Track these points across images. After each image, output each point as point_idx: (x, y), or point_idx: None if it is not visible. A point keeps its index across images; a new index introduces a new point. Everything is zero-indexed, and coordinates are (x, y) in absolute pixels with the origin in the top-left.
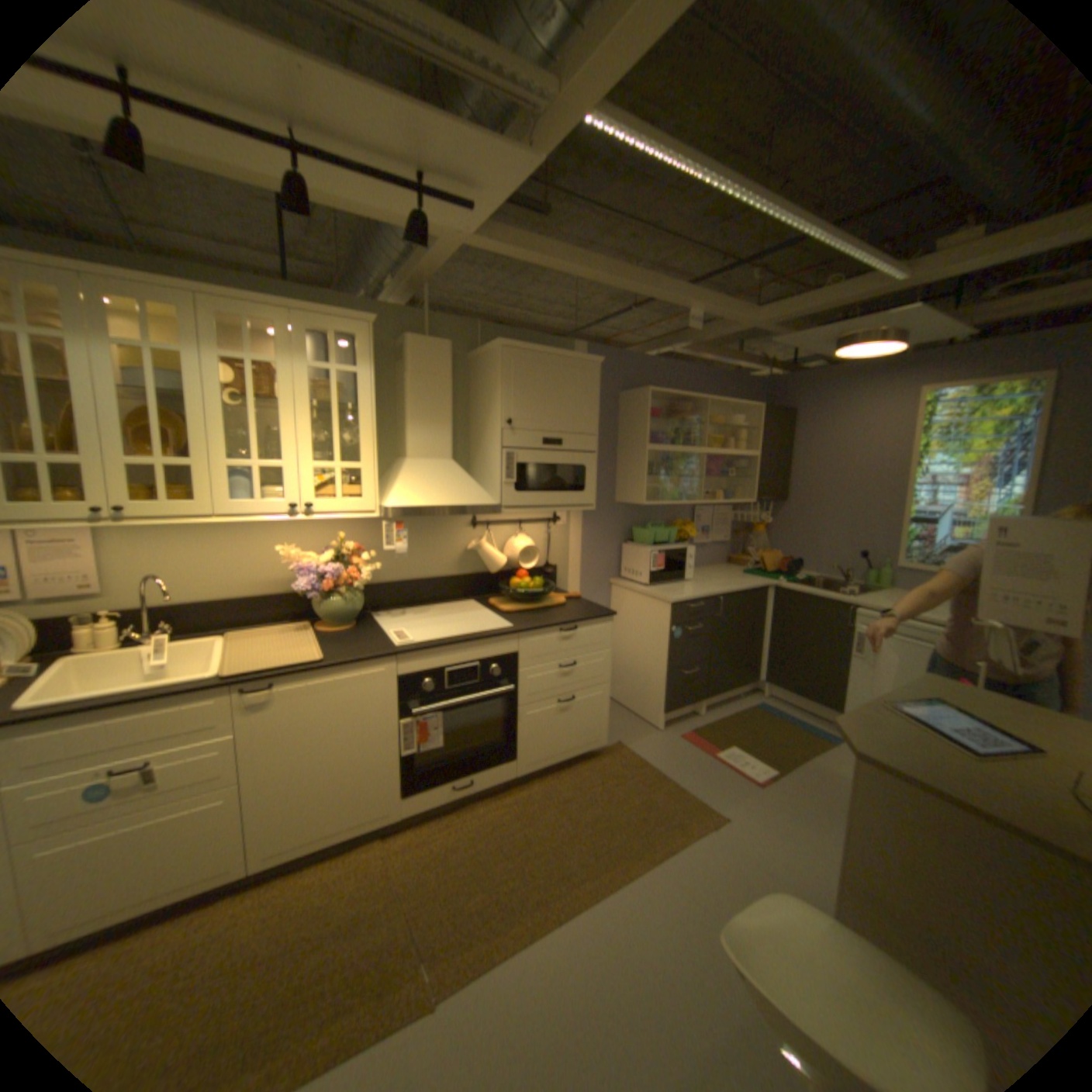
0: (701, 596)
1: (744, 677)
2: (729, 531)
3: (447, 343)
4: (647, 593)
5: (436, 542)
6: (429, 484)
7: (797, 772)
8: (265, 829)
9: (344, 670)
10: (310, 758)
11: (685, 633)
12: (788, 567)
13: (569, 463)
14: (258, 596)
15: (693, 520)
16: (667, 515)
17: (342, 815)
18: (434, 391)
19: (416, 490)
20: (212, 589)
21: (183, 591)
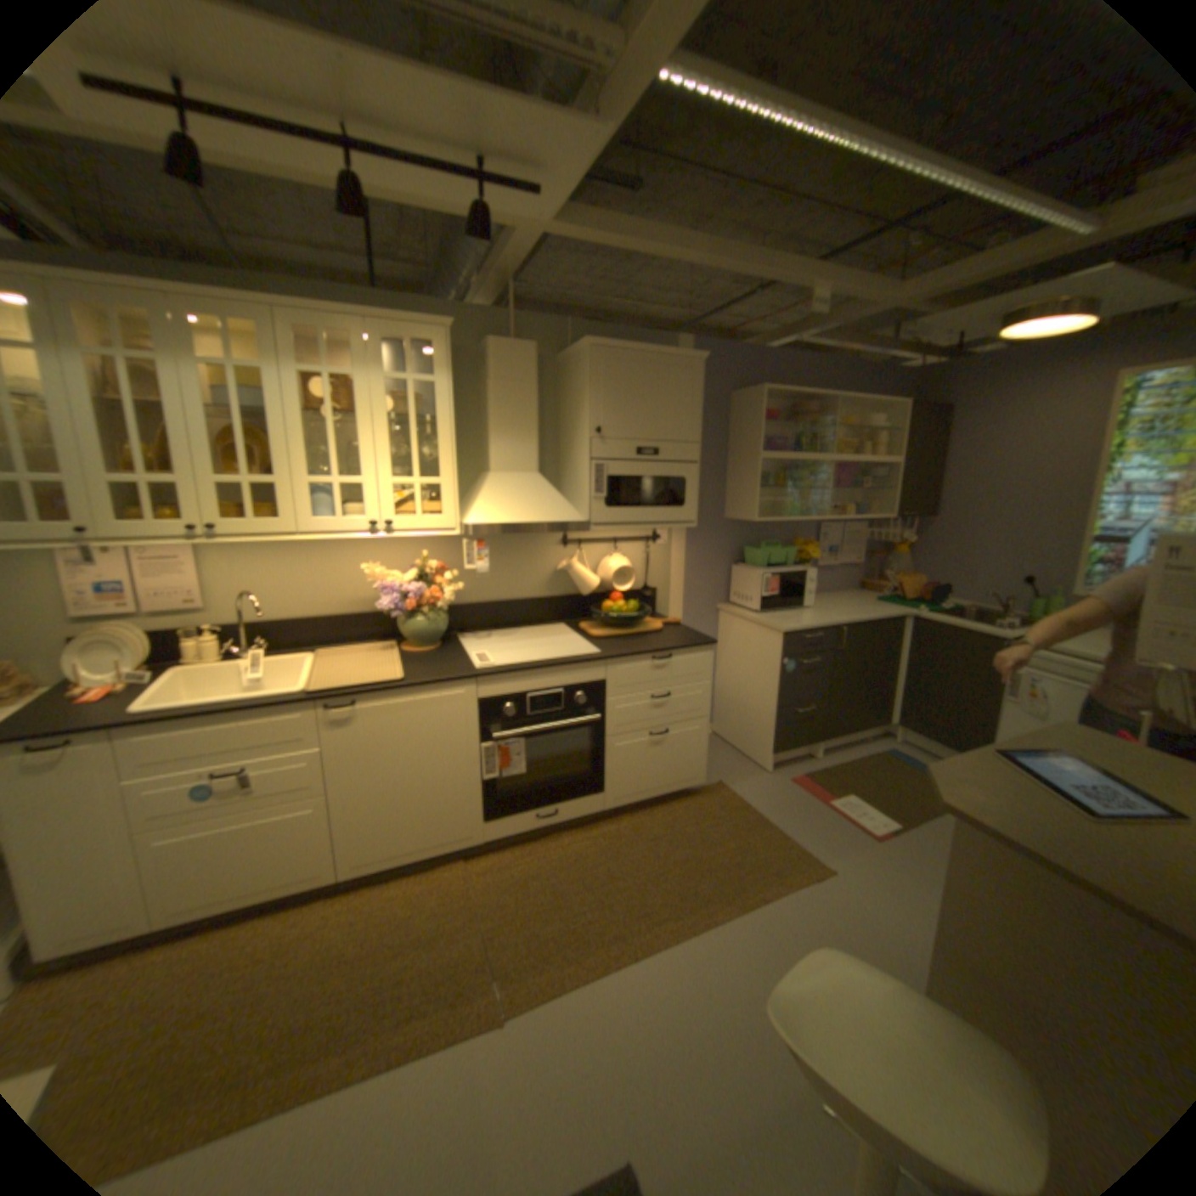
0: (819, 626)
1: (872, 719)
2: (863, 551)
3: (531, 346)
4: (757, 620)
5: (523, 563)
6: (512, 500)
7: (925, 828)
8: (351, 842)
9: (423, 691)
10: (393, 777)
11: (800, 667)
12: (934, 594)
13: (666, 476)
14: (346, 615)
15: (818, 539)
16: (786, 533)
17: (425, 834)
18: (517, 399)
19: (498, 506)
20: (302, 607)
21: (276, 609)
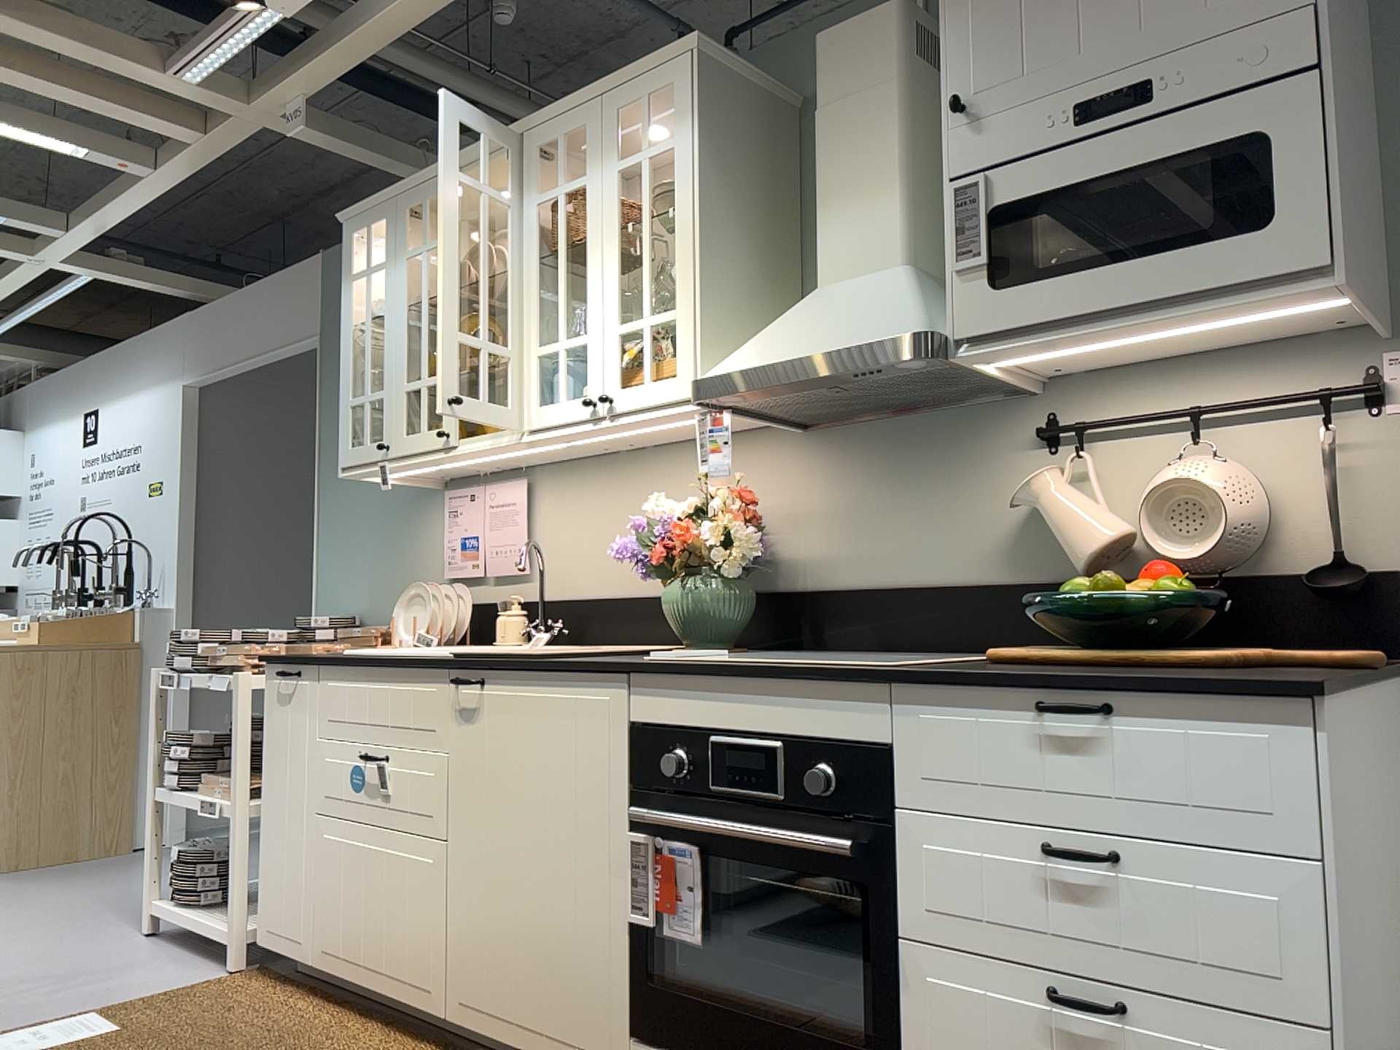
0: None
1: None
2: None
3: (886, 12)
4: None
5: (949, 494)
6: (804, 324)
7: None
8: (463, 946)
9: (556, 682)
10: (513, 842)
11: None
12: None
13: (1183, 148)
14: (659, 597)
15: None
16: None
17: (545, 997)
18: (860, 126)
19: (770, 340)
20: (616, 579)
21: (590, 580)
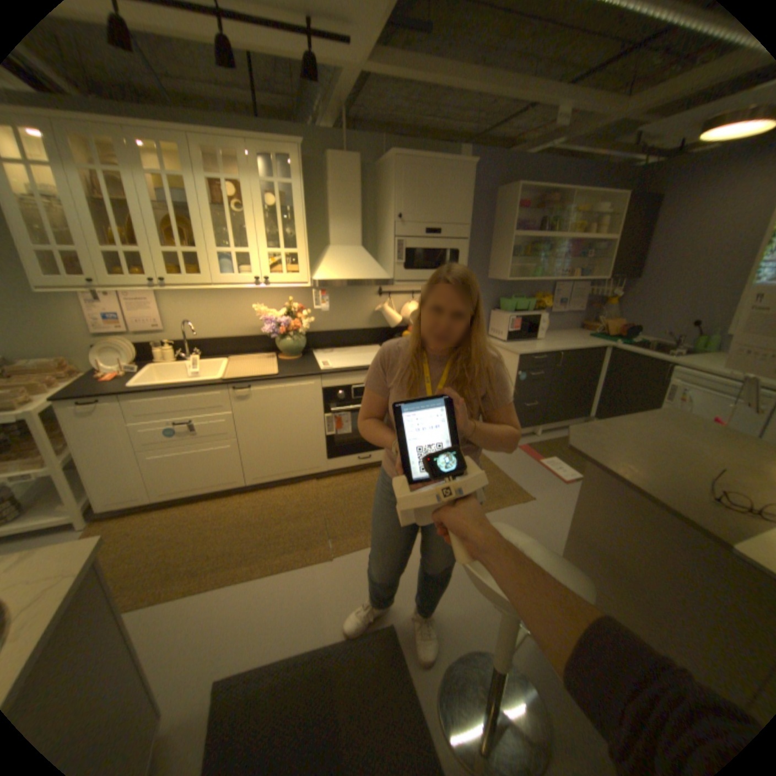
0: (545, 351)
1: (577, 412)
2: (585, 302)
3: (357, 156)
4: (504, 346)
5: (354, 306)
6: (344, 264)
7: None
8: (253, 464)
9: (290, 381)
10: (275, 430)
11: (529, 377)
12: (632, 332)
13: (446, 248)
14: (246, 336)
15: (553, 293)
16: (531, 289)
17: (294, 463)
18: (348, 195)
19: (335, 268)
20: (221, 331)
21: (206, 332)
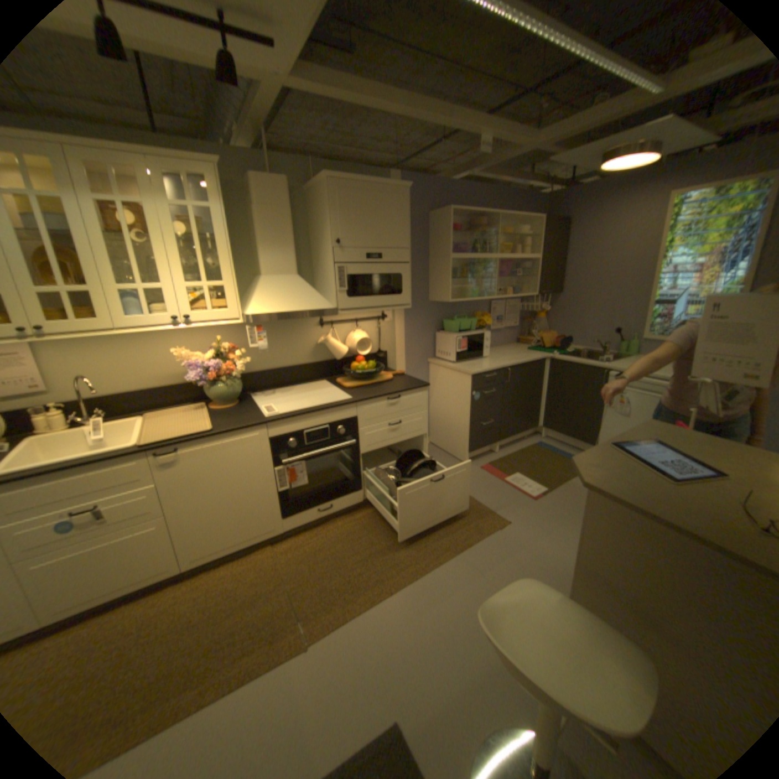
0: (493, 368)
1: (527, 424)
2: (518, 318)
3: (283, 178)
4: (454, 368)
5: (293, 340)
6: (280, 295)
7: (561, 488)
8: (188, 544)
9: (228, 436)
10: (213, 497)
11: (482, 396)
12: (562, 343)
13: (388, 273)
14: (165, 387)
15: (490, 312)
16: (470, 309)
17: (241, 532)
18: (276, 220)
19: (270, 300)
20: (130, 383)
21: (108, 386)
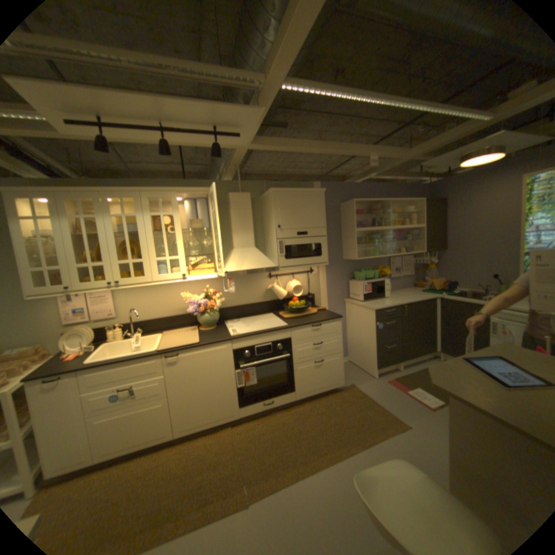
0: (392, 305)
1: (426, 350)
2: (413, 269)
3: (248, 194)
4: (362, 305)
5: (252, 286)
6: (244, 260)
7: None
8: (179, 418)
9: (208, 347)
10: (196, 387)
11: (385, 326)
12: (451, 286)
13: (312, 243)
14: (176, 315)
15: (390, 265)
16: (374, 263)
17: (212, 414)
18: (244, 217)
19: (238, 263)
20: (158, 313)
21: (147, 314)
